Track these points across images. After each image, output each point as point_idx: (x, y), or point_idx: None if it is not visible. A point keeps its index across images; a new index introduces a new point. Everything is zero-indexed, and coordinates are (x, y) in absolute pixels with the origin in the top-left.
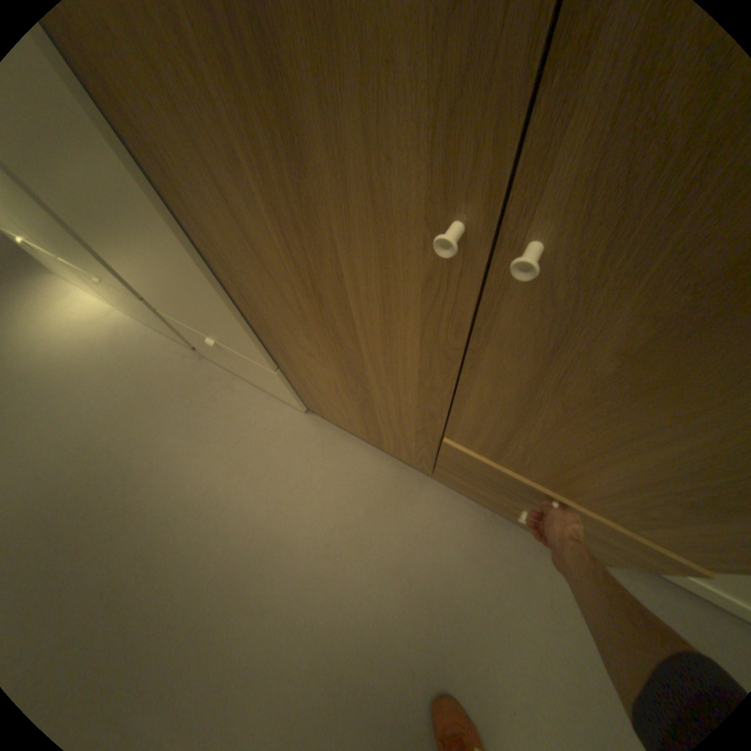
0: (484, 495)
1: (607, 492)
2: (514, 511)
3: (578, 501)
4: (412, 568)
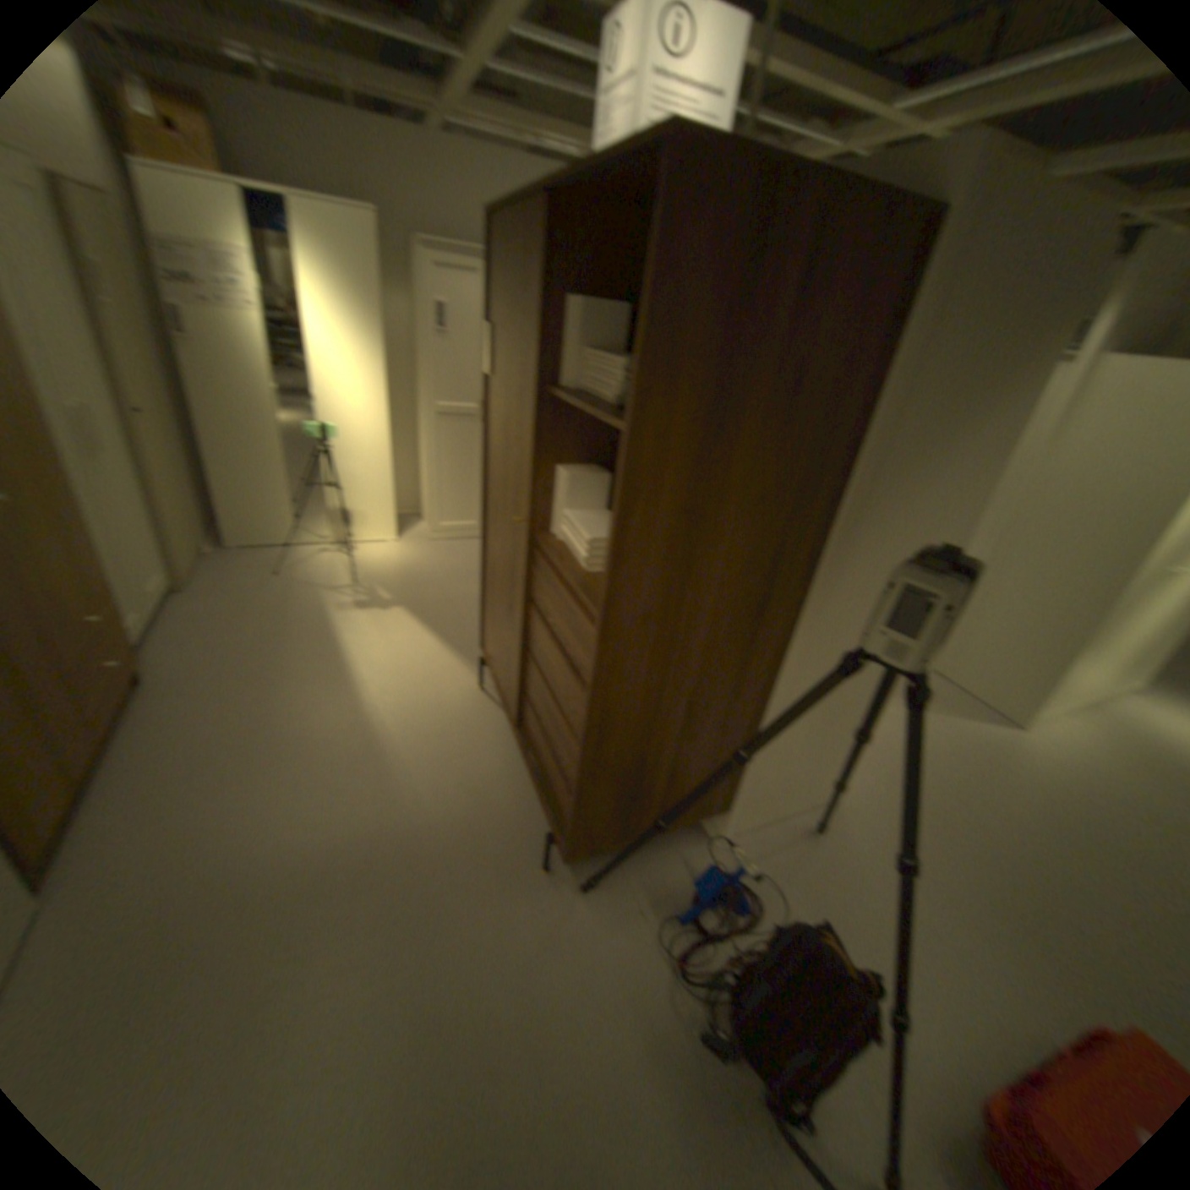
0: (112, 695)
1: (87, 584)
2: (120, 681)
3: (97, 609)
4: (206, 740)
